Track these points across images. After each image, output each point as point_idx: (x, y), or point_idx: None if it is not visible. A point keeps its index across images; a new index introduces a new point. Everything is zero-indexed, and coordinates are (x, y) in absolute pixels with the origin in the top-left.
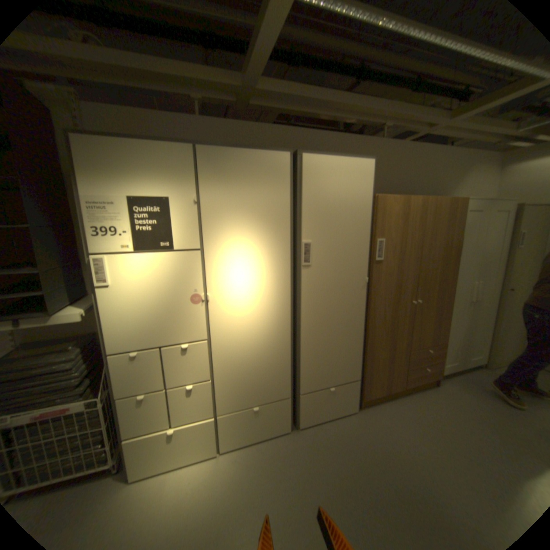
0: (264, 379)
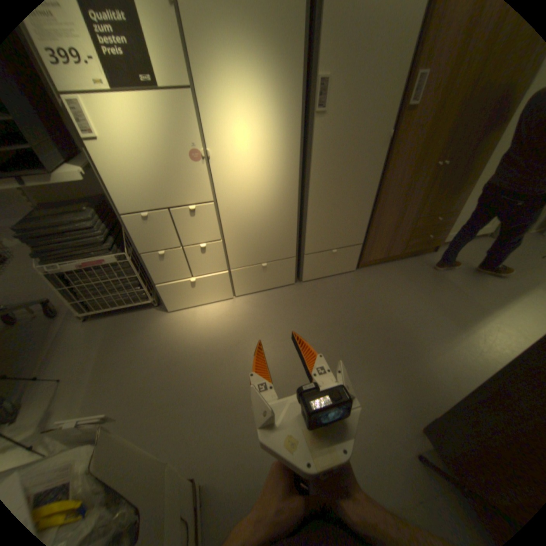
0: (271, 241)
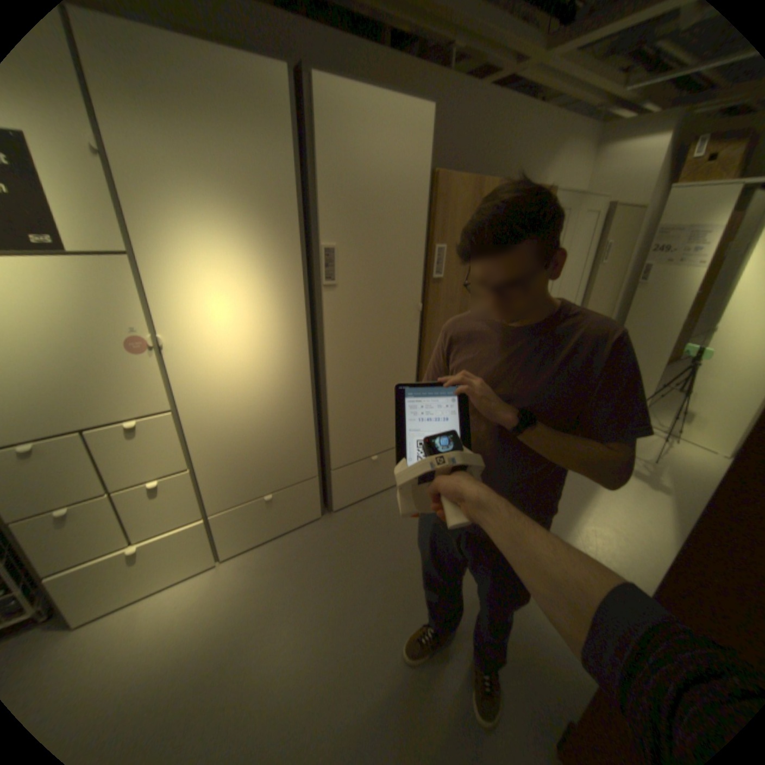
0: (276, 458)
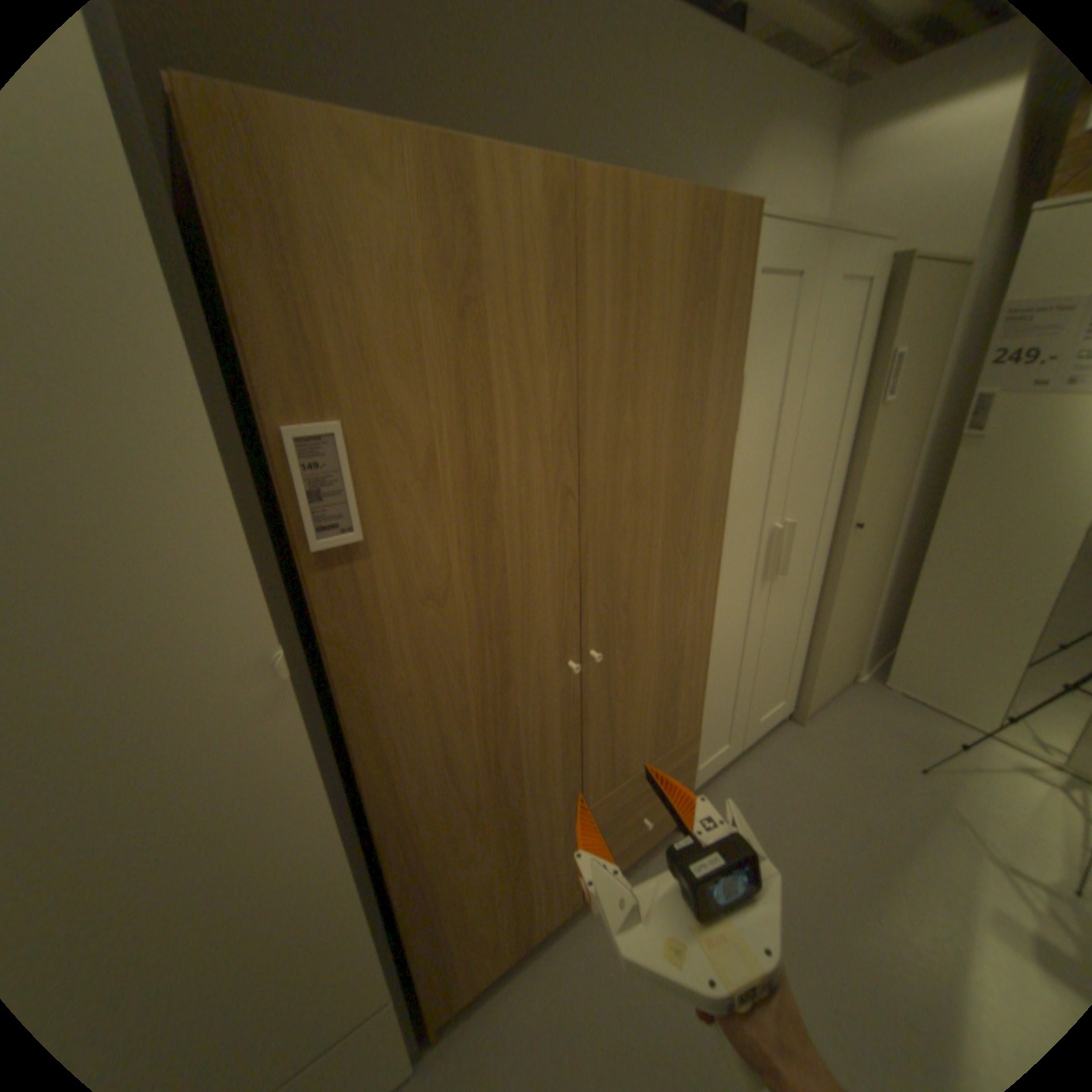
0: None
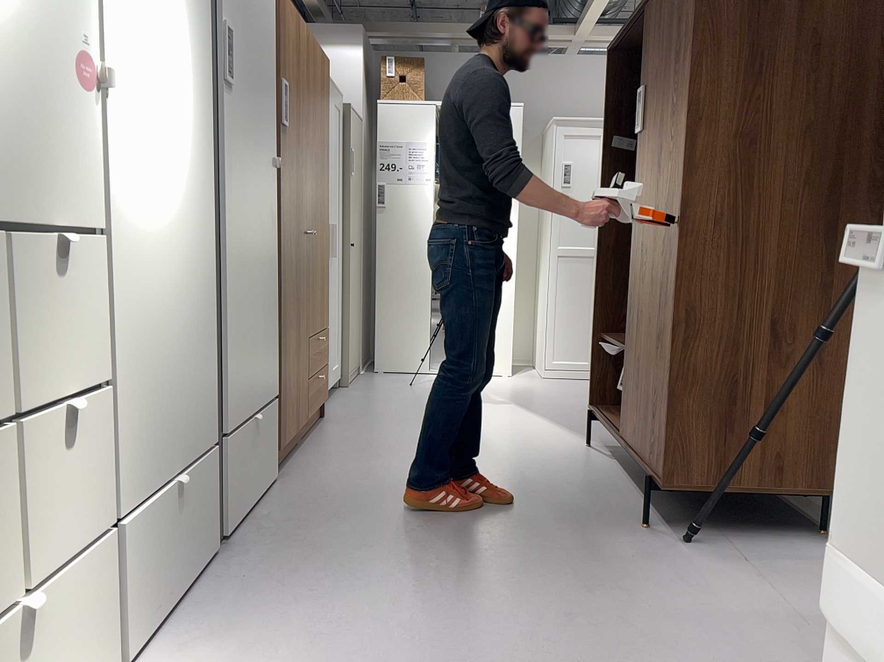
0: (184, 388)
